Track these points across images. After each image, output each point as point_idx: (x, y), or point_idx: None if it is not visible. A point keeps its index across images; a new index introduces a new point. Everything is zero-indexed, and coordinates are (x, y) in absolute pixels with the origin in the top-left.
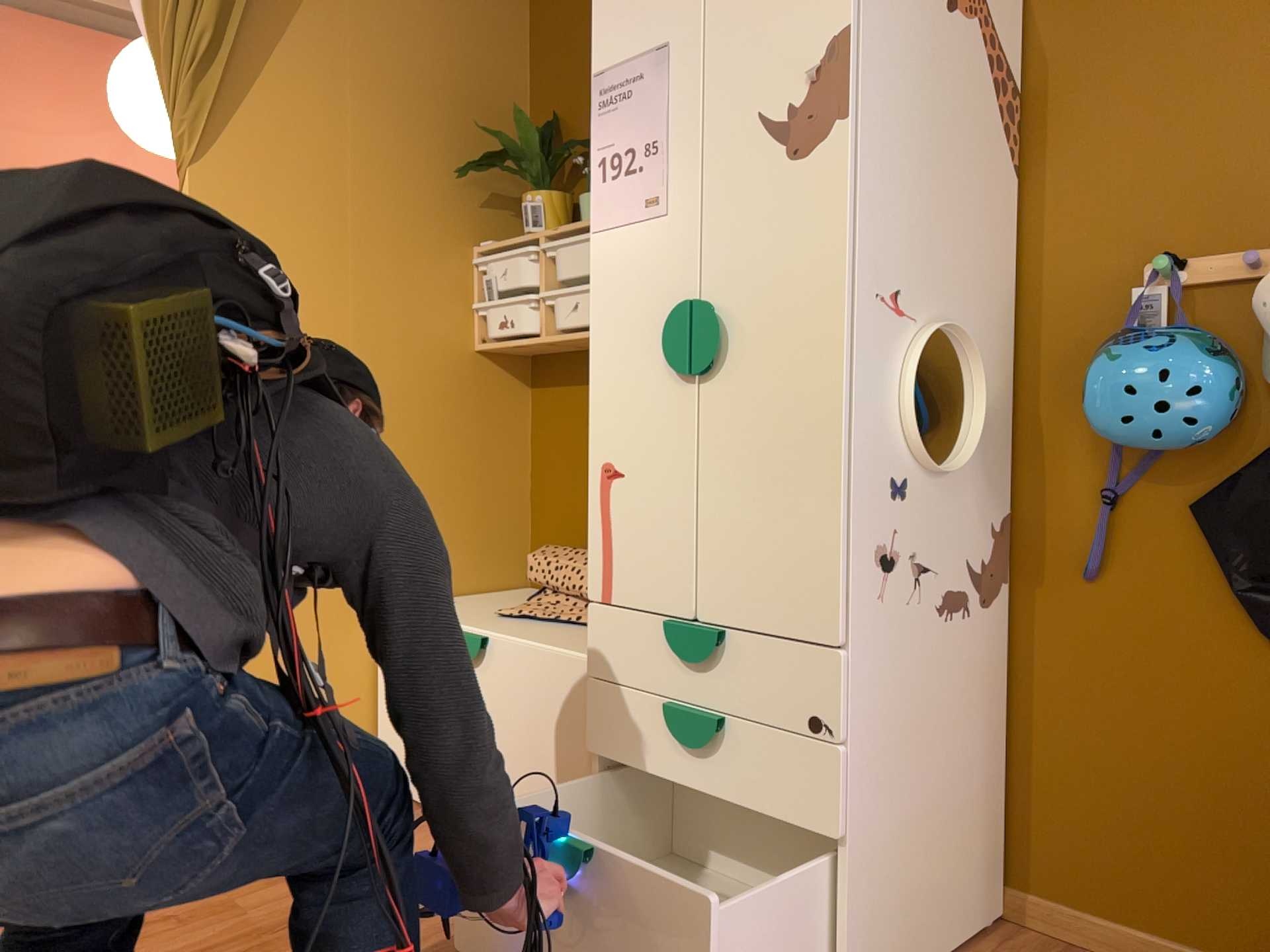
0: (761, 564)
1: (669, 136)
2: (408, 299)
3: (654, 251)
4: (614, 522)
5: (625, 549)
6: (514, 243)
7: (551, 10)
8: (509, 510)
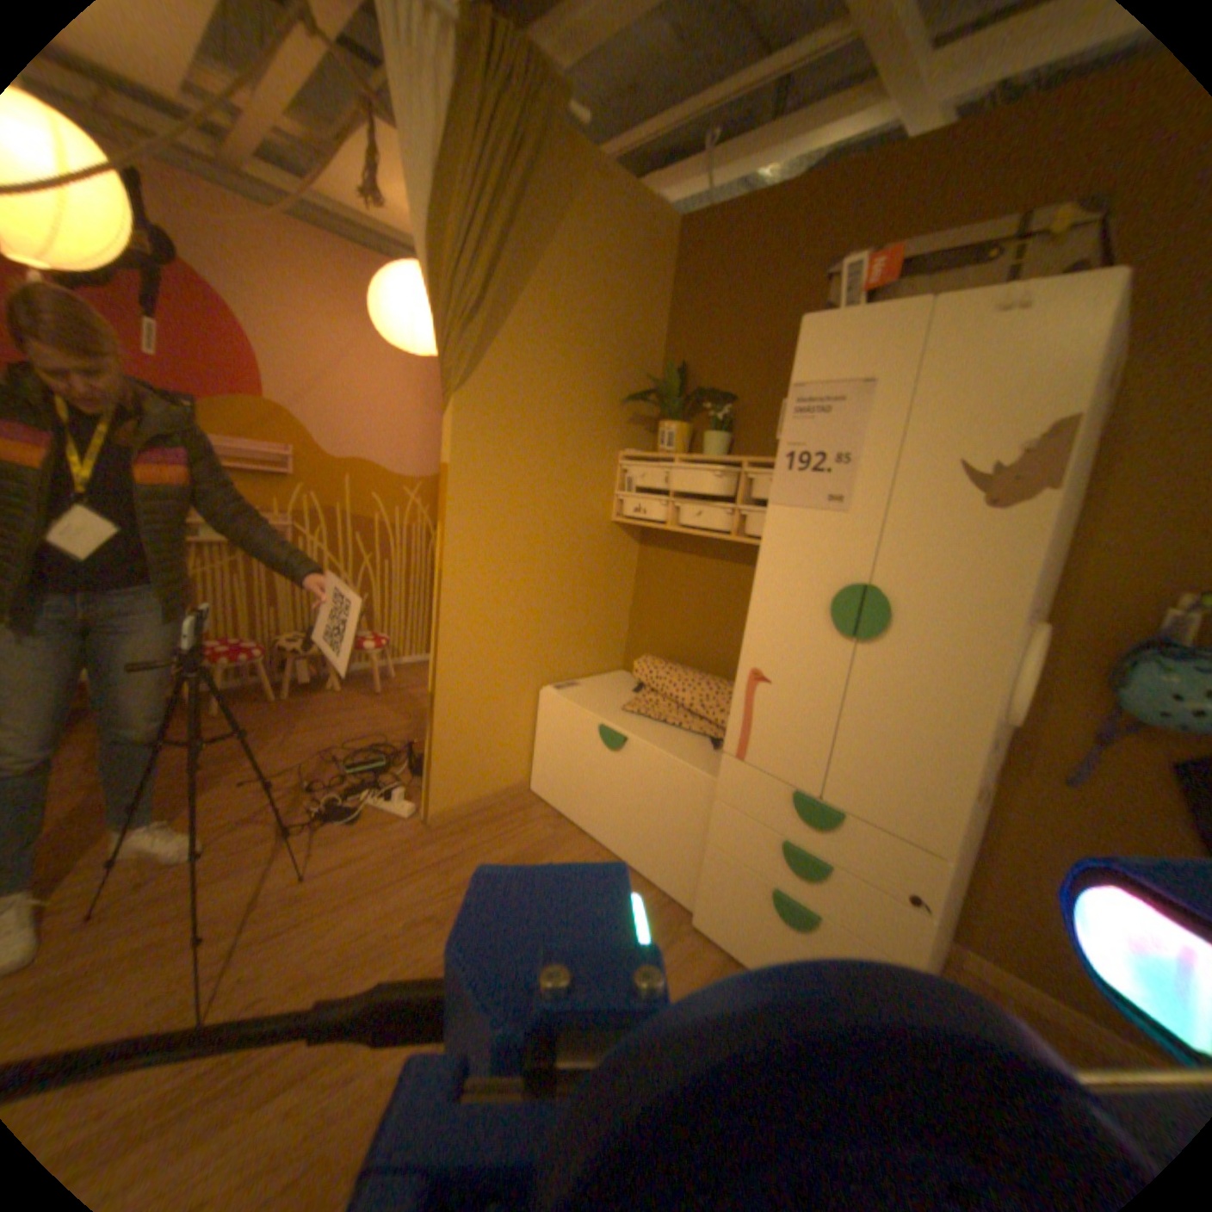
0: (887, 783)
1: (862, 453)
2: (577, 488)
3: (829, 536)
4: (756, 710)
5: (763, 731)
6: (653, 457)
7: (691, 281)
8: (617, 622)
